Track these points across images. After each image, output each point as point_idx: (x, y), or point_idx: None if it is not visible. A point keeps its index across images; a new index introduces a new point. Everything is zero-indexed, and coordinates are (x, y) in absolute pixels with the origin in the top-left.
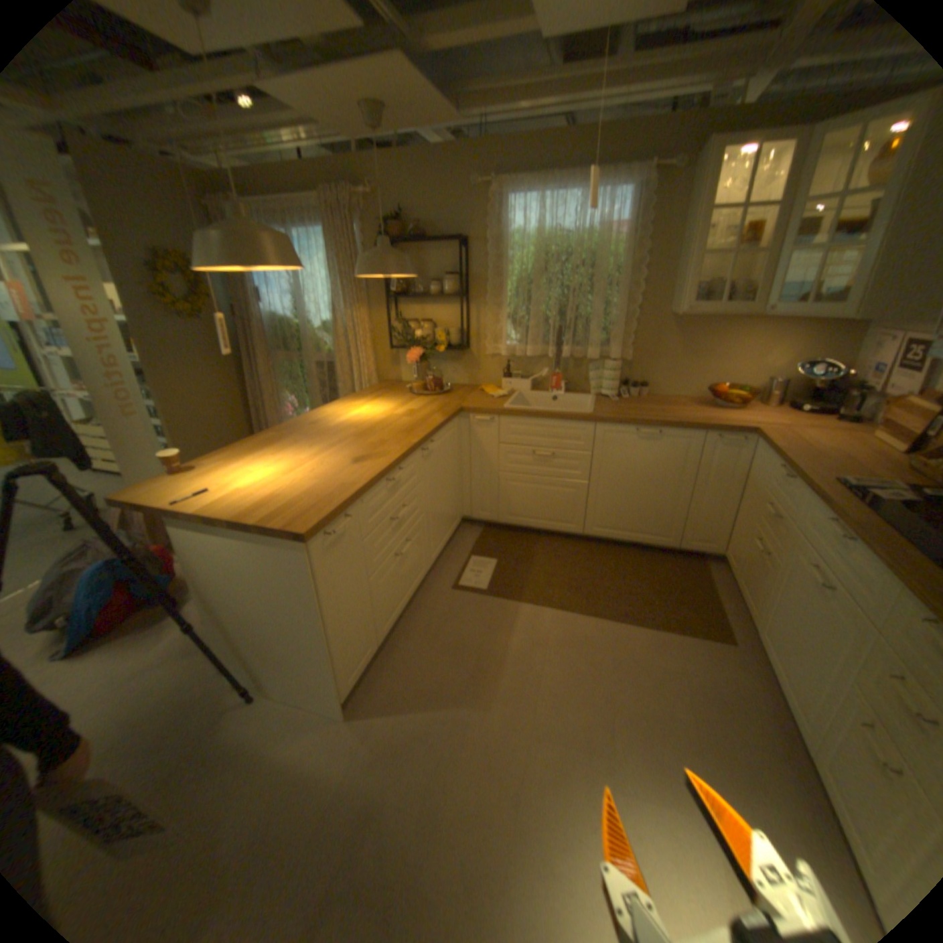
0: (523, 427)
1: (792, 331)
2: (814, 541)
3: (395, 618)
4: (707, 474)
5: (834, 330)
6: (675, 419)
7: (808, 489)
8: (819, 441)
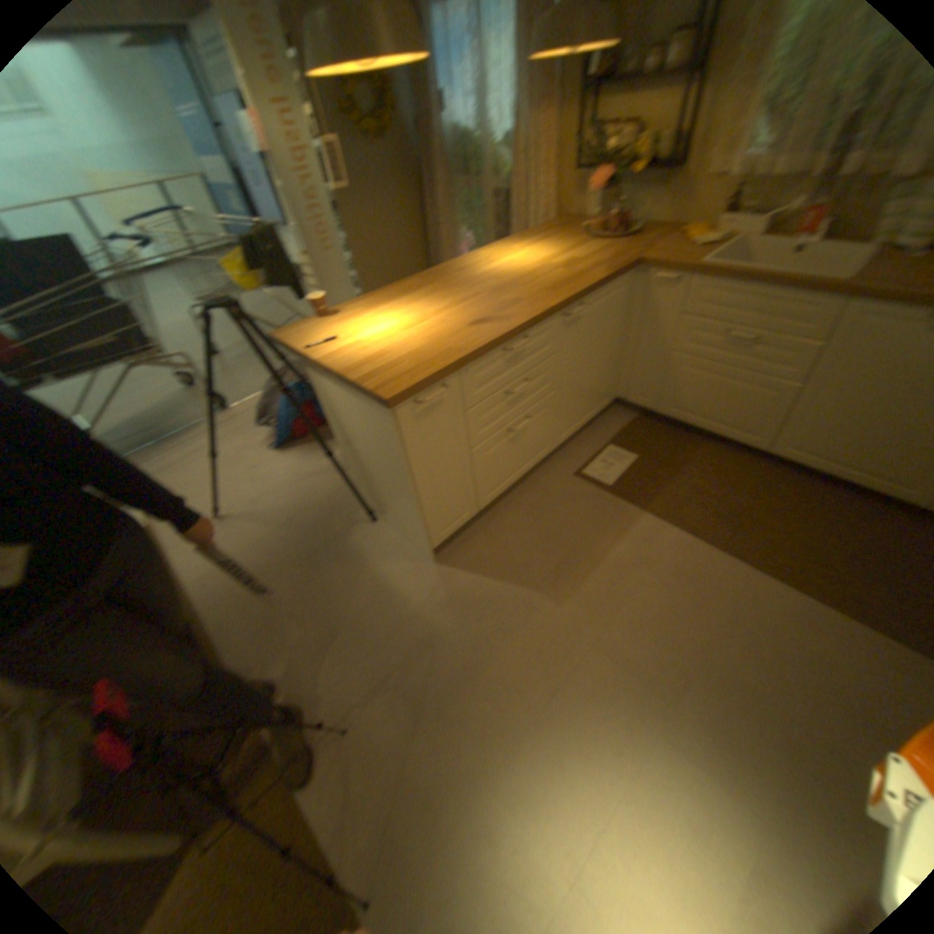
0: (725, 292)
1: None
2: None
3: (505, 490)
4: None
5: None
6: None
7: None
8: None
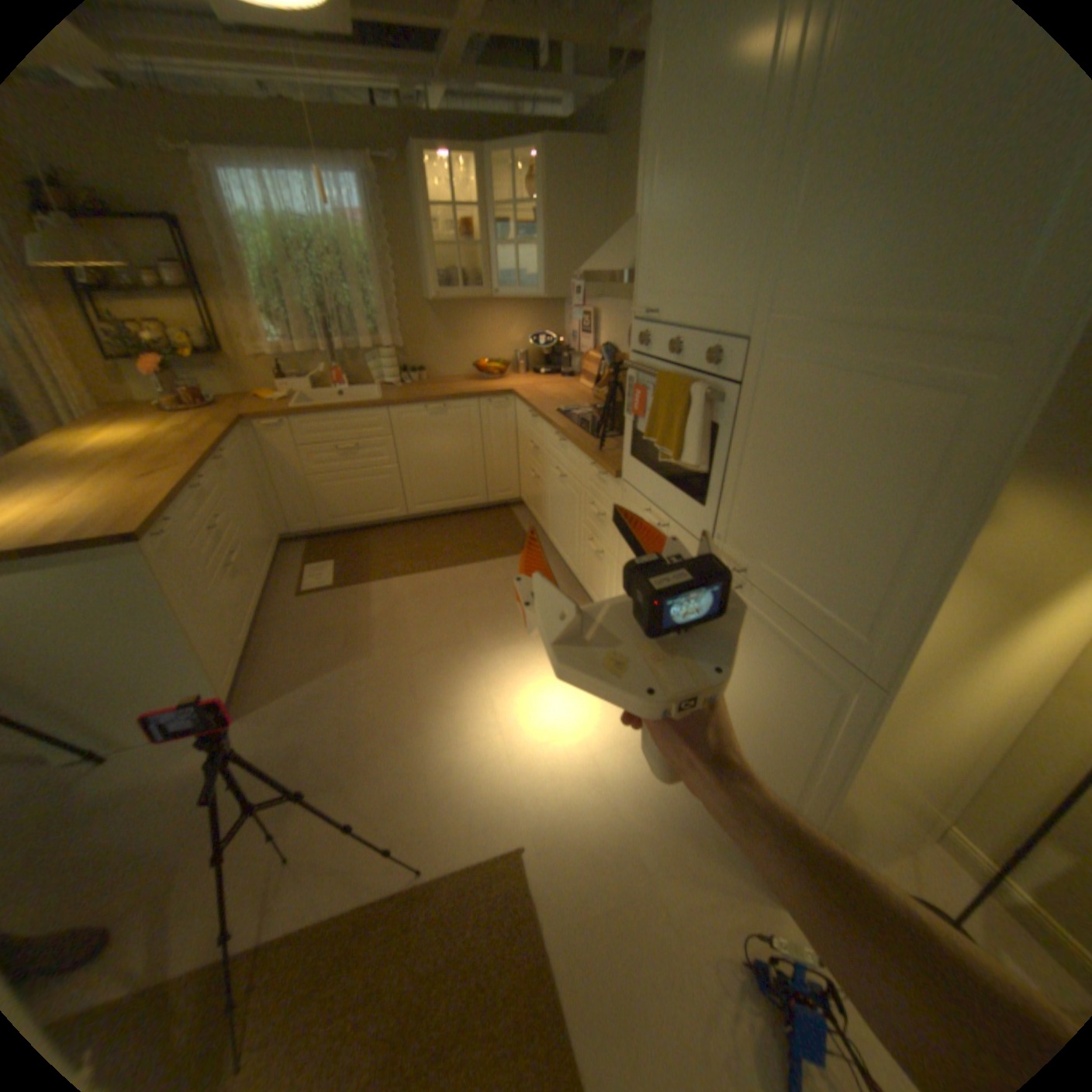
0: (318, 424)
1: (519, 312)
2: (552, 454)
3: (248, 632)
4: (489, 436)
5: (545, 310)
6: (453, 394)
7: (543, 422)
8: (549, 392)
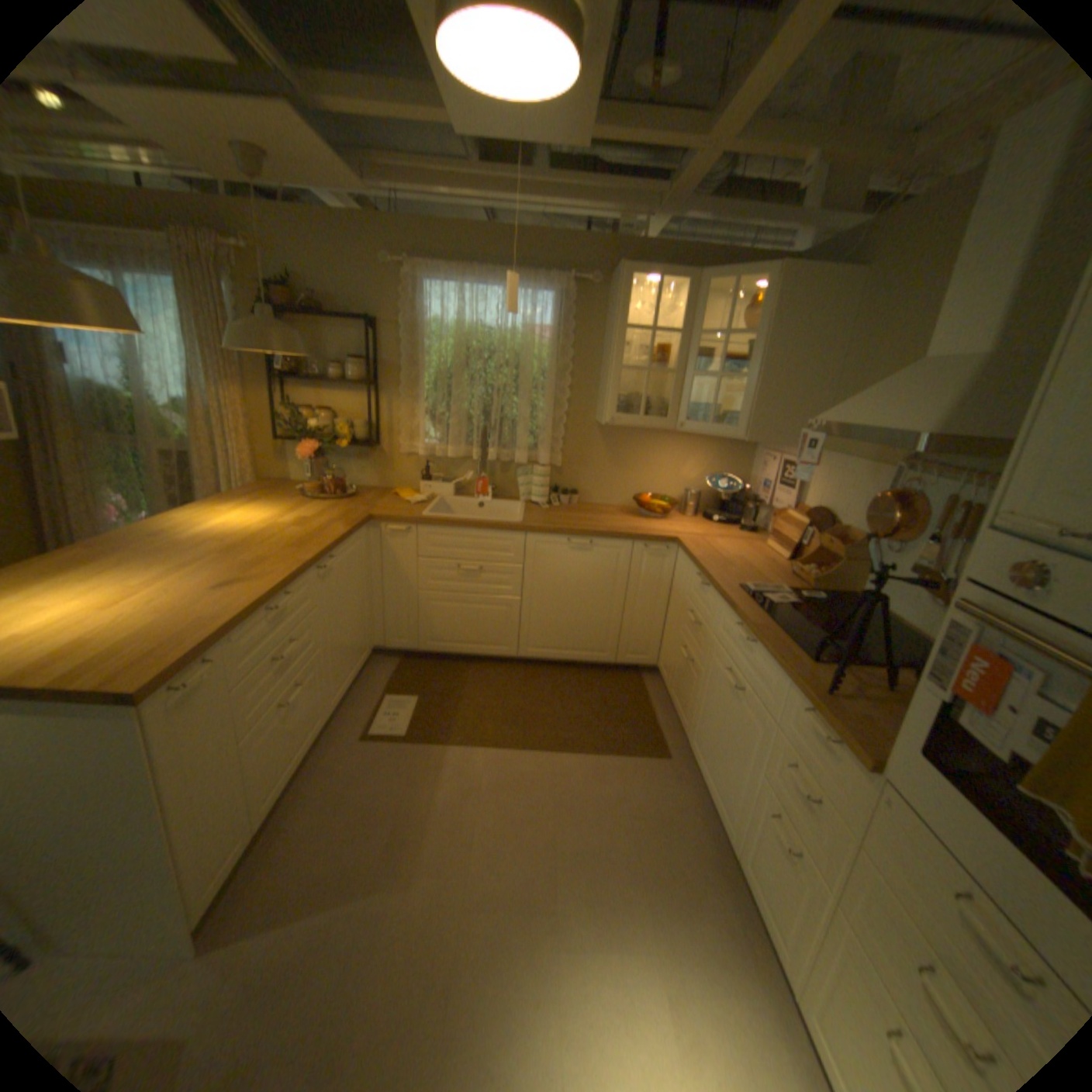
0: (446, 538)
1: (700, 447)
2: (726, 645)
3: (280, 792)
4: (636, 585)
5: (732, 449)
6: (604, 530)
7: (719, 597)
8: (726, 551)
